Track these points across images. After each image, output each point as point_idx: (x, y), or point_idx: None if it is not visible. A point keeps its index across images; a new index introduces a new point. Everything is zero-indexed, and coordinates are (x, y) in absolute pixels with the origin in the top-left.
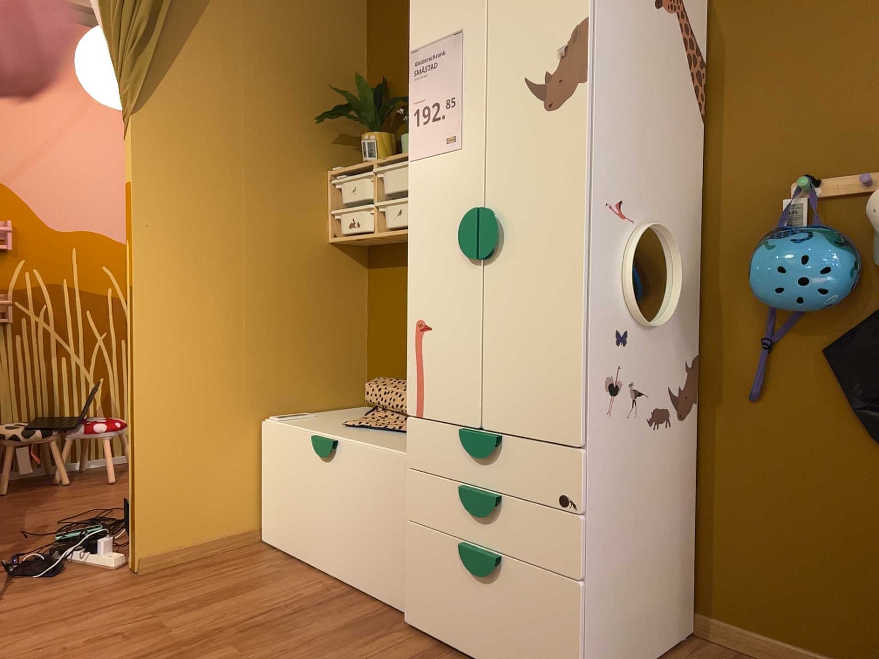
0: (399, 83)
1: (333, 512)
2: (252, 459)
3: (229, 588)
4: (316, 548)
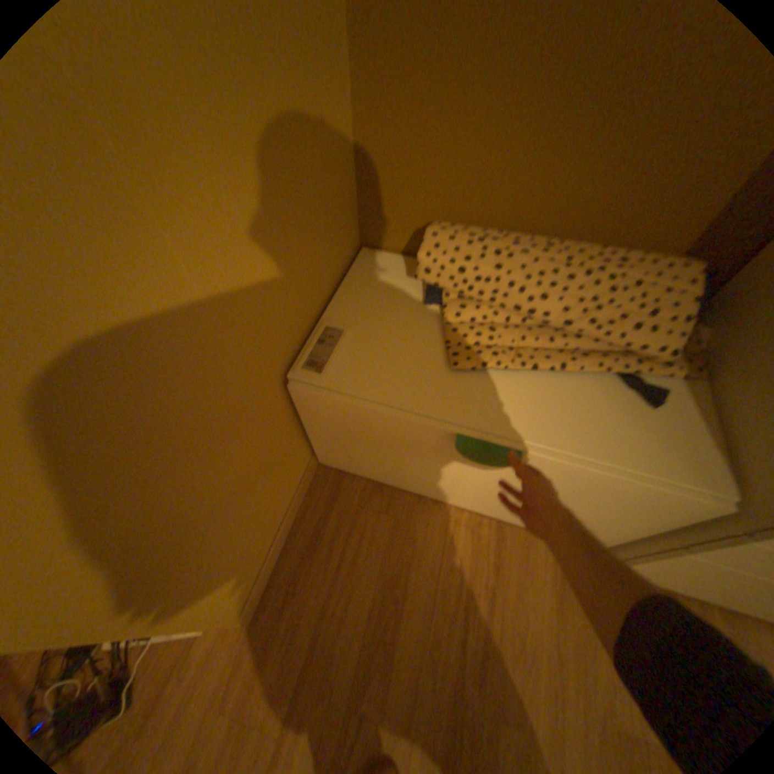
0: None
1: (481, 485)
2: (288, 423)
3: (379, 589)
4: (434, 490)
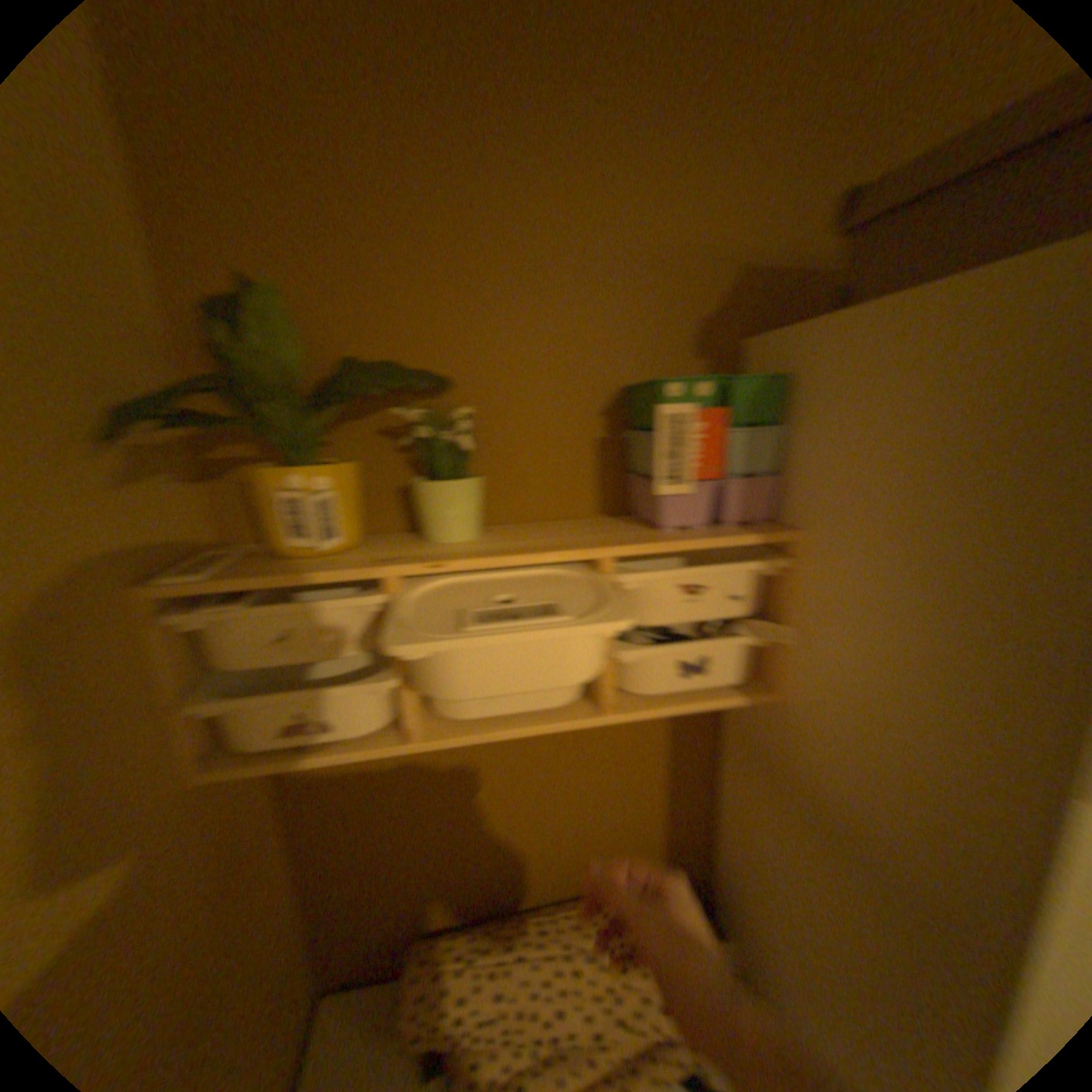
0: (319, 301)
1: None
2: None
3: None
4: None
